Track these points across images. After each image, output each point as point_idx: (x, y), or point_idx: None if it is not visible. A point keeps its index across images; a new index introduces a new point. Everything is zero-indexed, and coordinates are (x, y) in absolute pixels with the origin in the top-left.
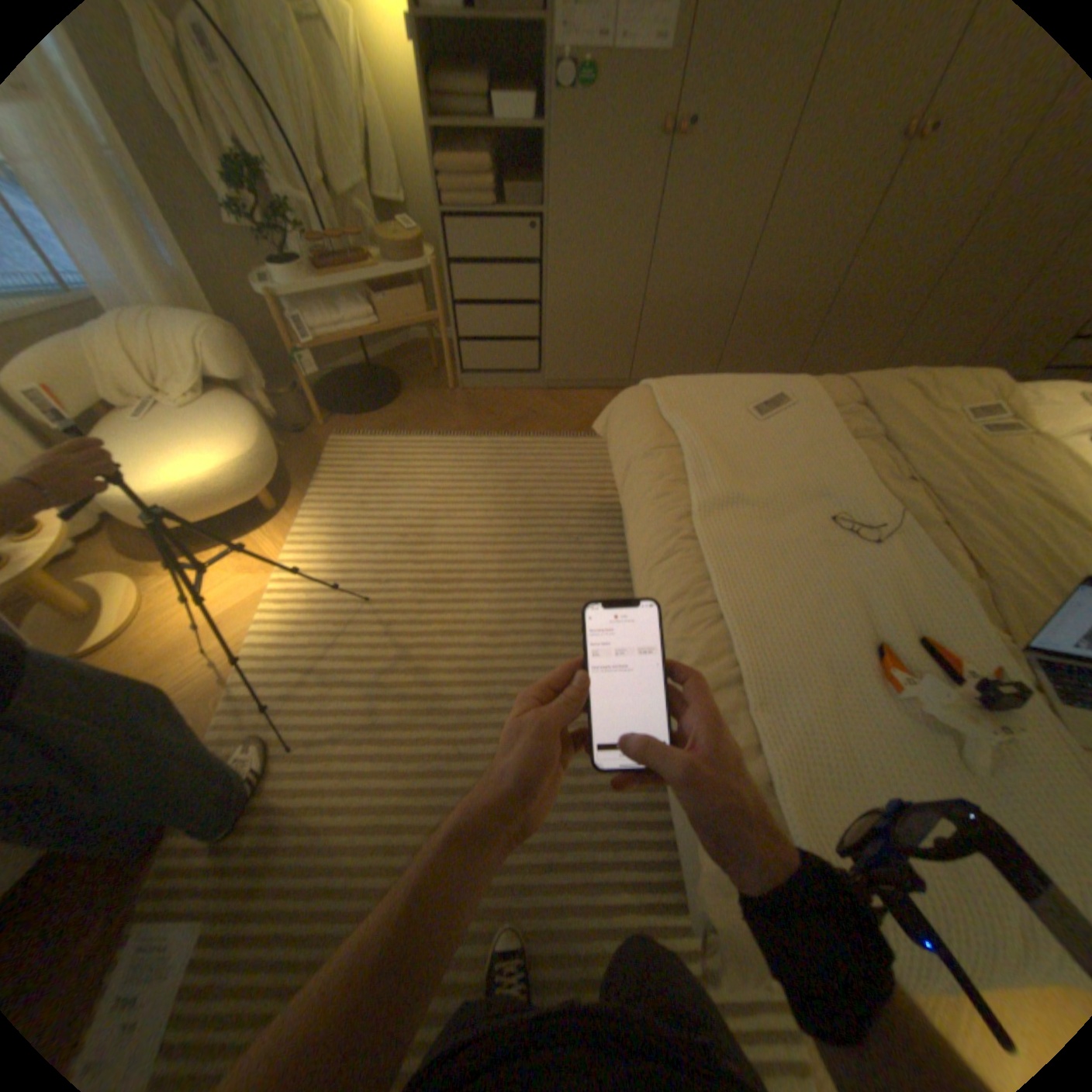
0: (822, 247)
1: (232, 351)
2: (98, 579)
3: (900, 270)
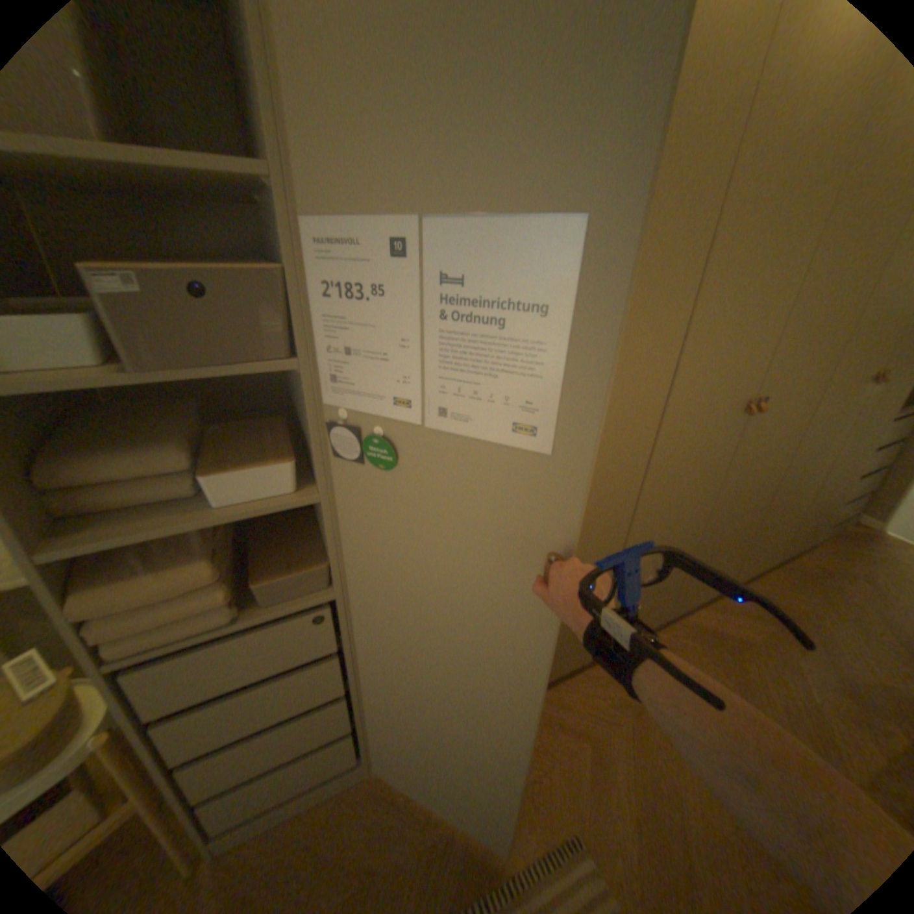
0: (688, 513)
1: None
2: None
3: (747, 507)
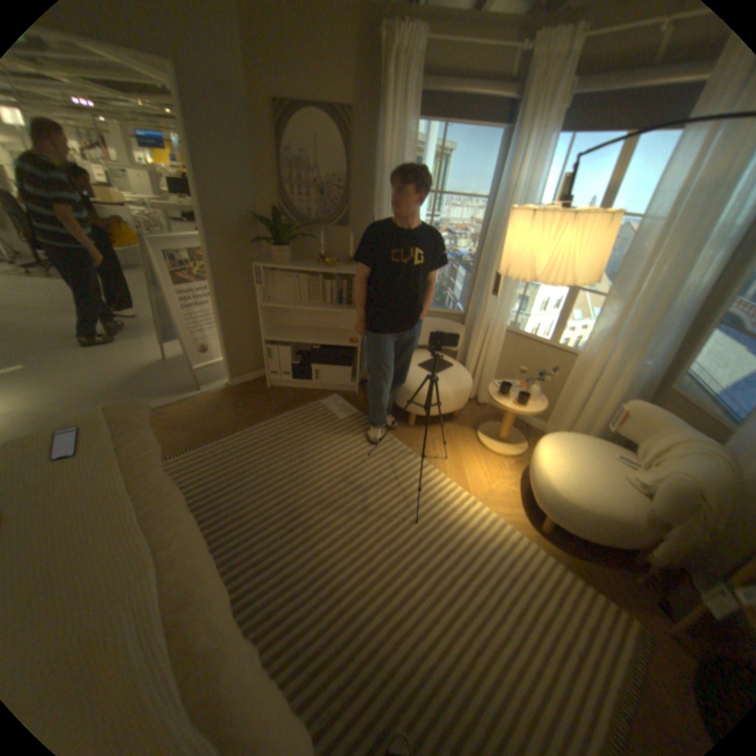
0: None
1: (673, 502)
2: (523, 448)
3: None
